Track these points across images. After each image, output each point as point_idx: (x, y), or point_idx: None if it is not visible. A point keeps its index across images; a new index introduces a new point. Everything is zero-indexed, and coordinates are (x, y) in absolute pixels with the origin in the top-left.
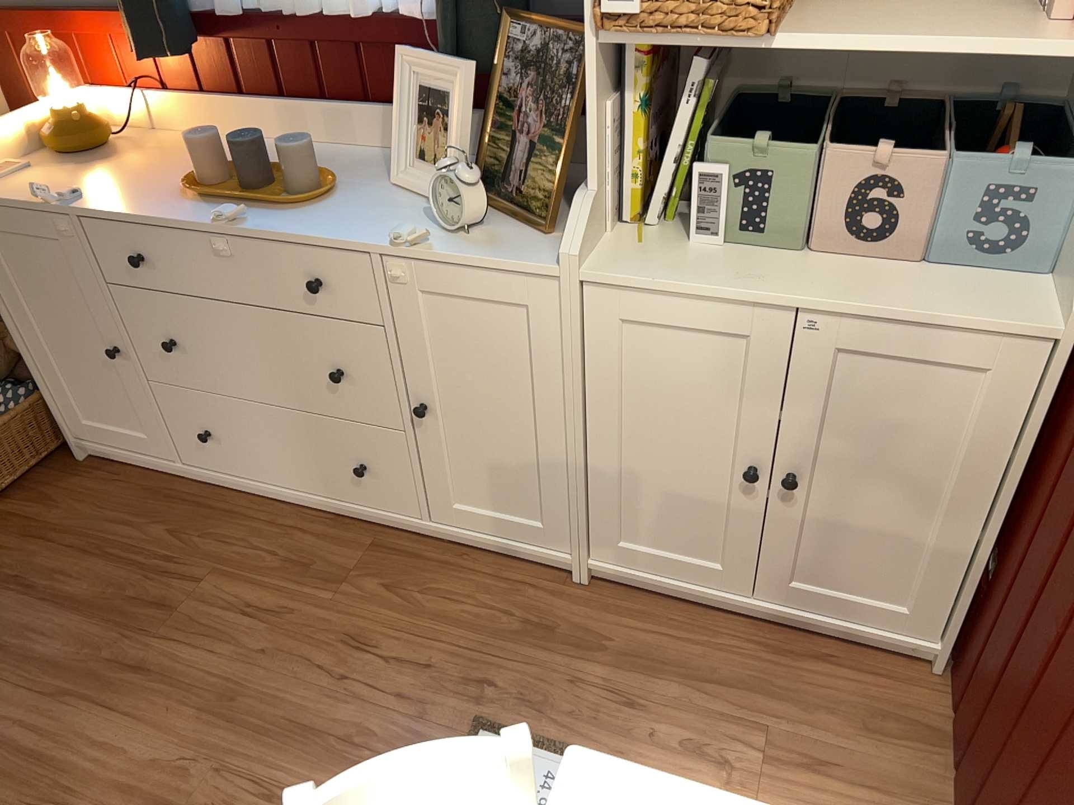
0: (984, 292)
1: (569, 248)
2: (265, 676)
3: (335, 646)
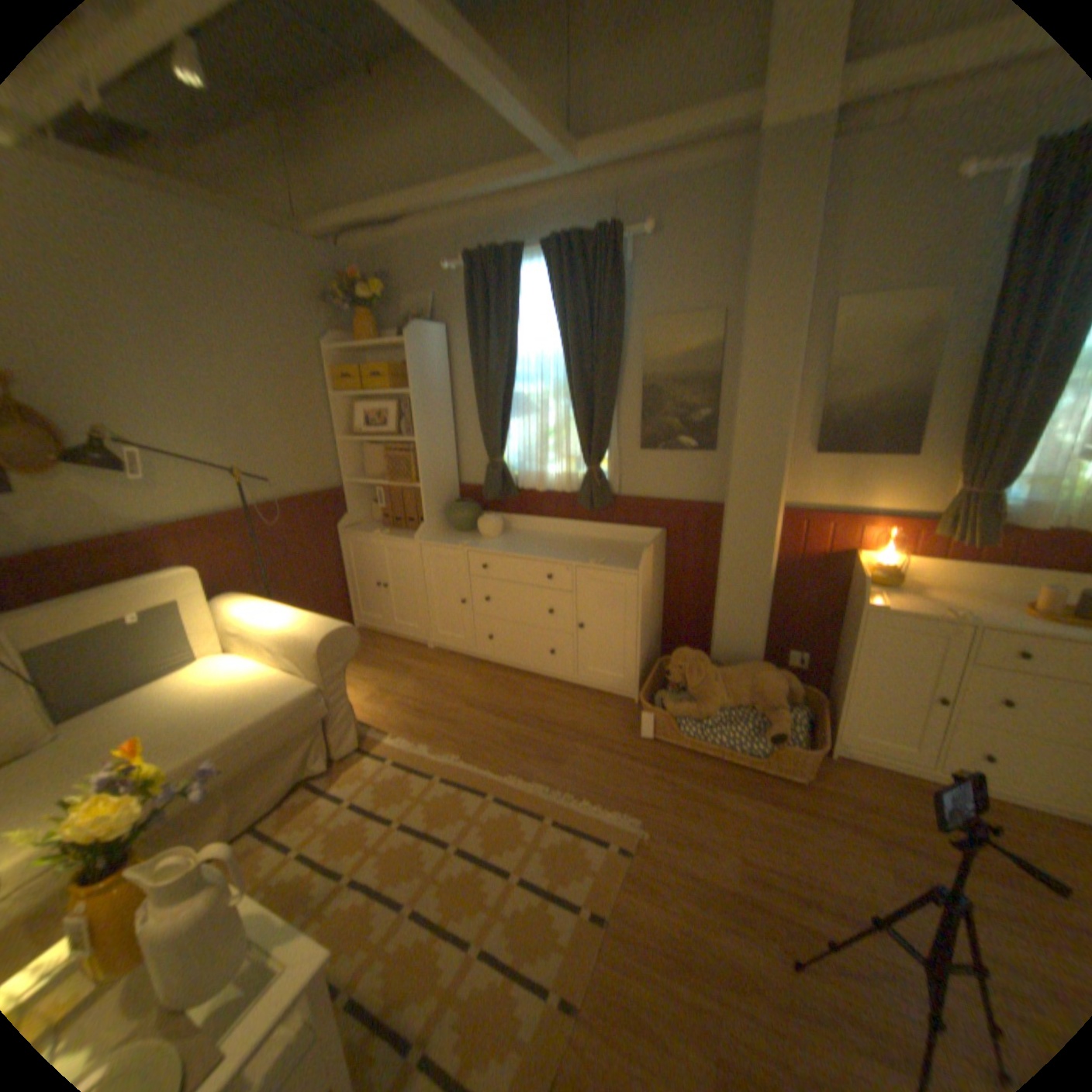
0: None
1: None
2: None
3: None
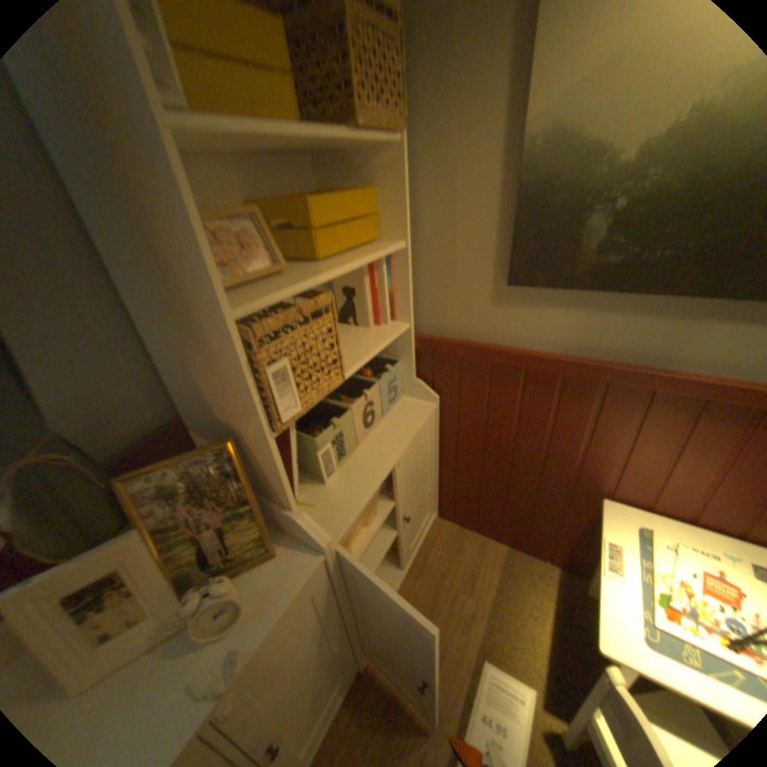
0: (407, 409)
1: (320, 541)
2: None
3: None
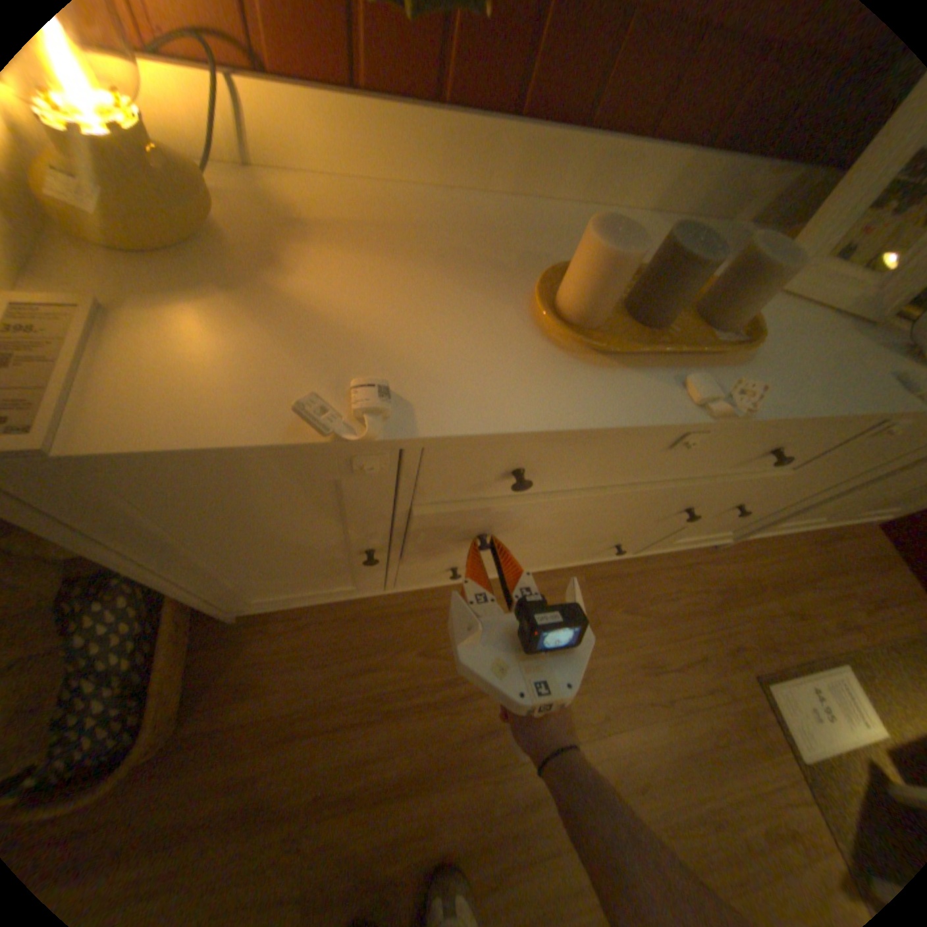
0: None
1: None
2: (629, 745)
3: (646, 687)
